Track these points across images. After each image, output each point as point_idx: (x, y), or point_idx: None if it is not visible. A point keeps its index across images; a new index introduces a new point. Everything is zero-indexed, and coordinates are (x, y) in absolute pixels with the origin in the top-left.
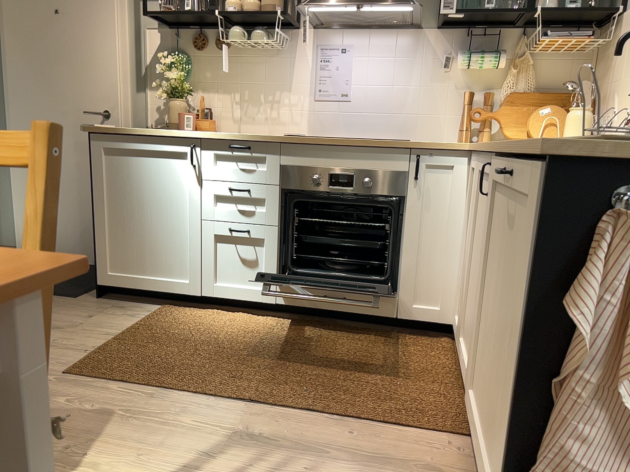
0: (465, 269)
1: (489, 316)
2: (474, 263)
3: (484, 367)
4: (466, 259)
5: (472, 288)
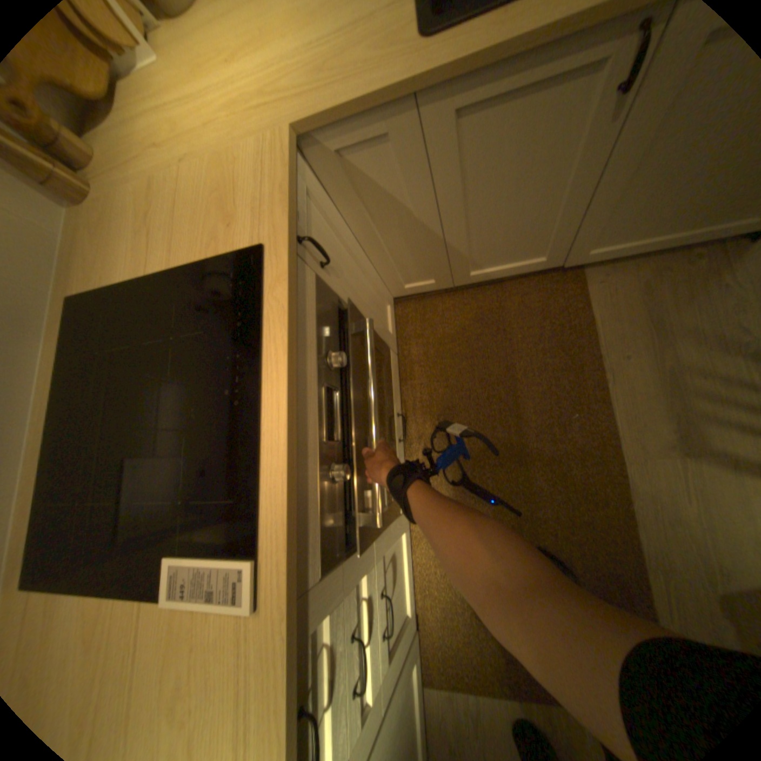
0: (394, 254)
1: (644, 187)
2: (476, 214)
3: (632, 220)
4: (390, 245)
5: (477, 235)
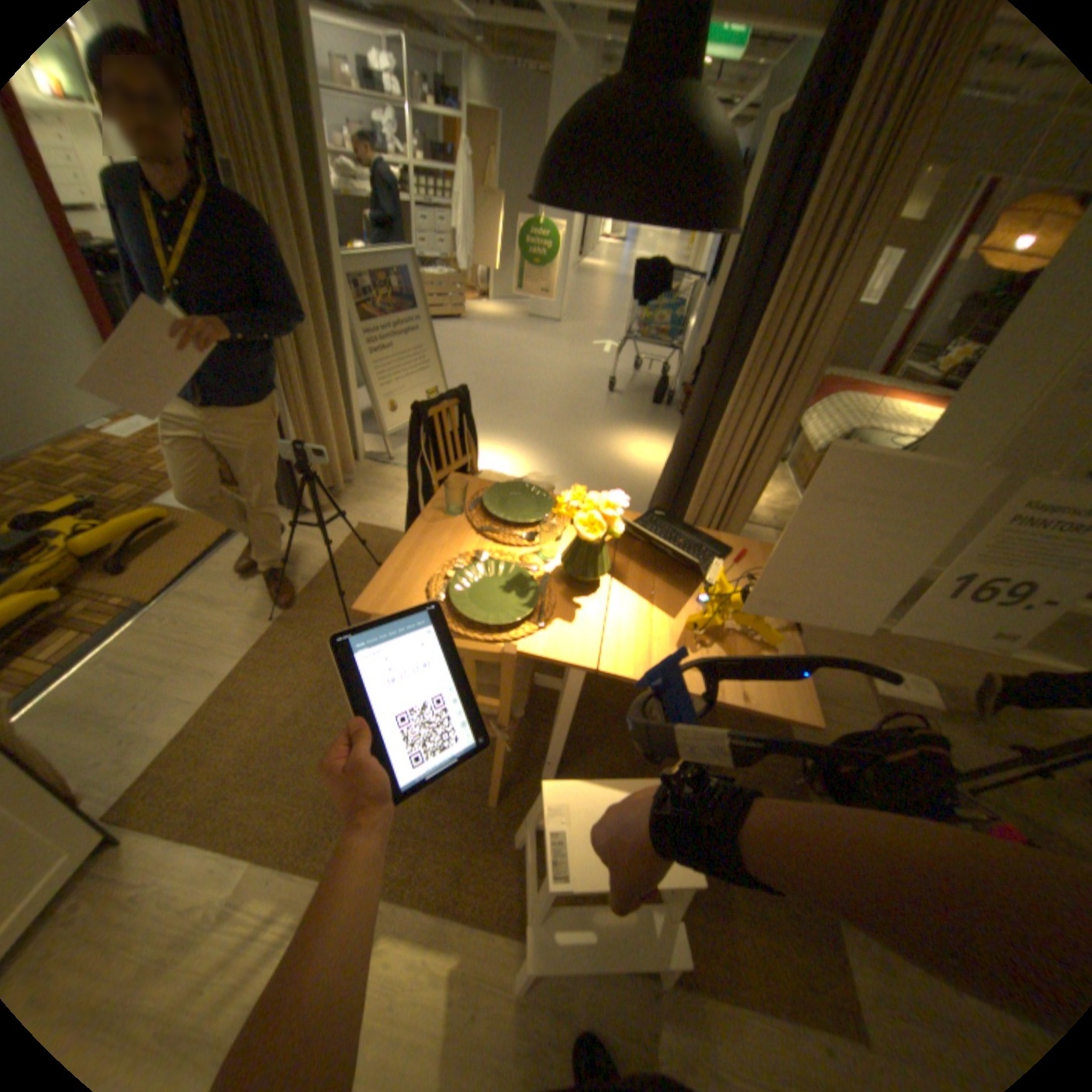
0: None
1: None
2: None
3: None
4: None
5: None
